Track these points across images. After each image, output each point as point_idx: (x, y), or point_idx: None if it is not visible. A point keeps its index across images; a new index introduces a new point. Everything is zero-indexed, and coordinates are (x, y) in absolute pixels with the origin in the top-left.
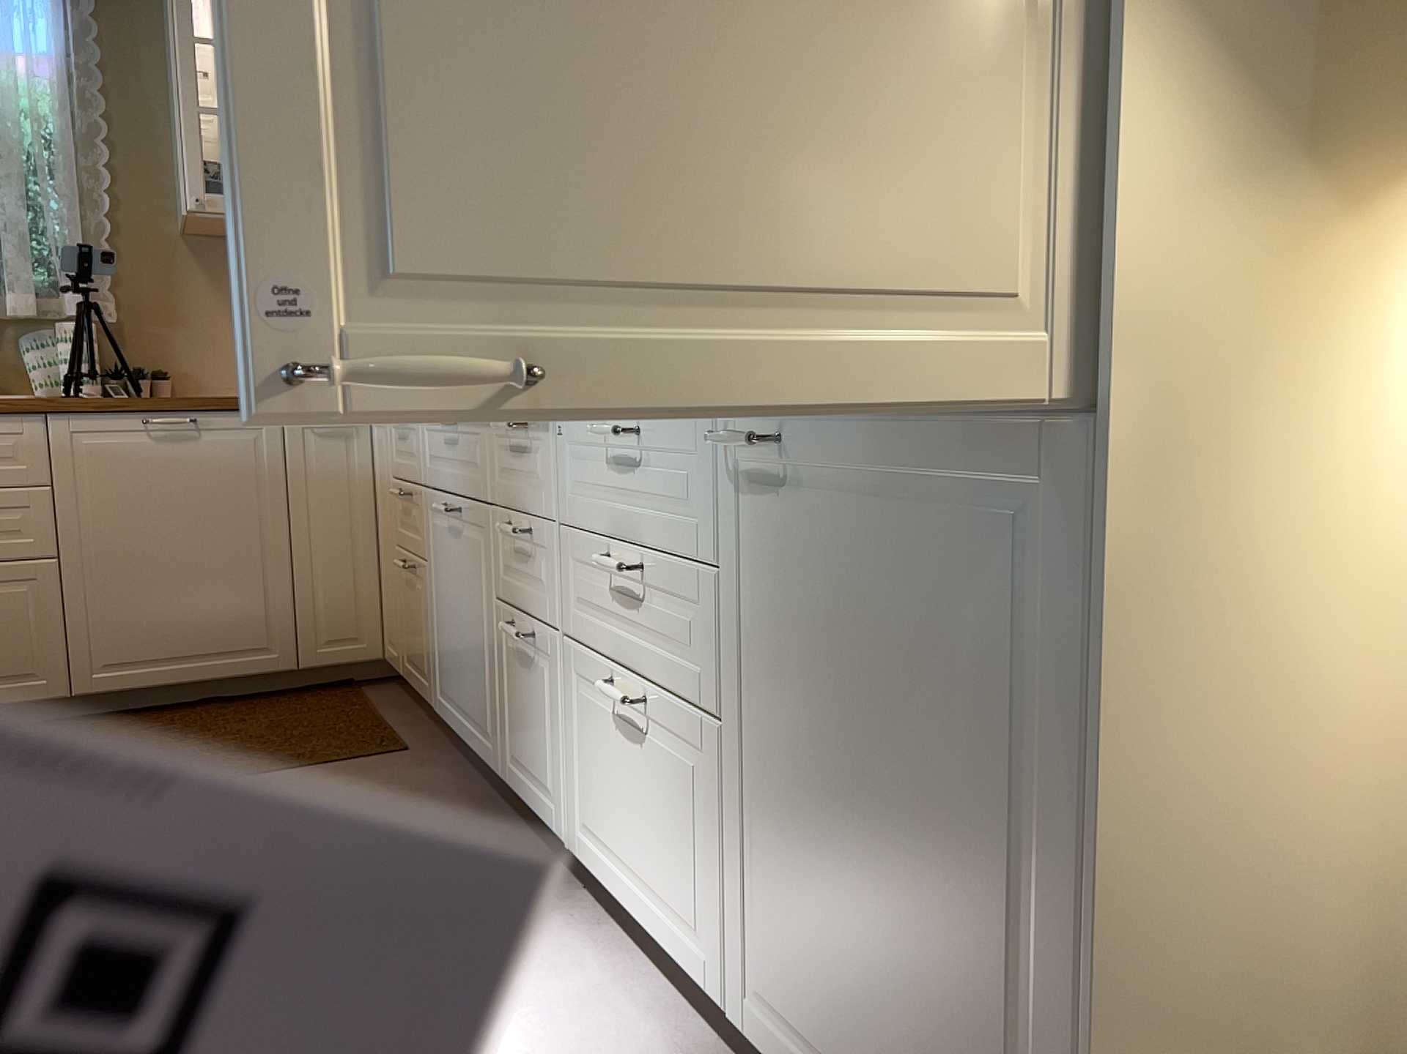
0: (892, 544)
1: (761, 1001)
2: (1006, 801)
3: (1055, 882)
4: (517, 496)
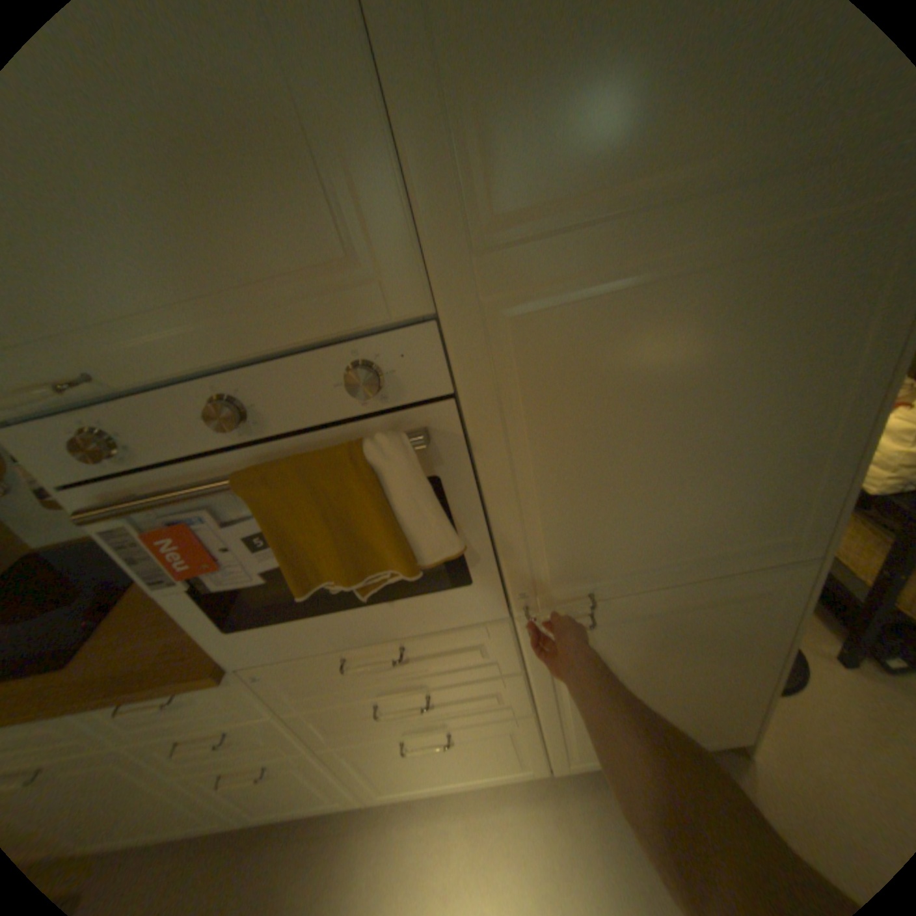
0: (676, 625)
1: (574, 763)
2: (738, 664)
3: (758, 670)
4: (178, 727)
